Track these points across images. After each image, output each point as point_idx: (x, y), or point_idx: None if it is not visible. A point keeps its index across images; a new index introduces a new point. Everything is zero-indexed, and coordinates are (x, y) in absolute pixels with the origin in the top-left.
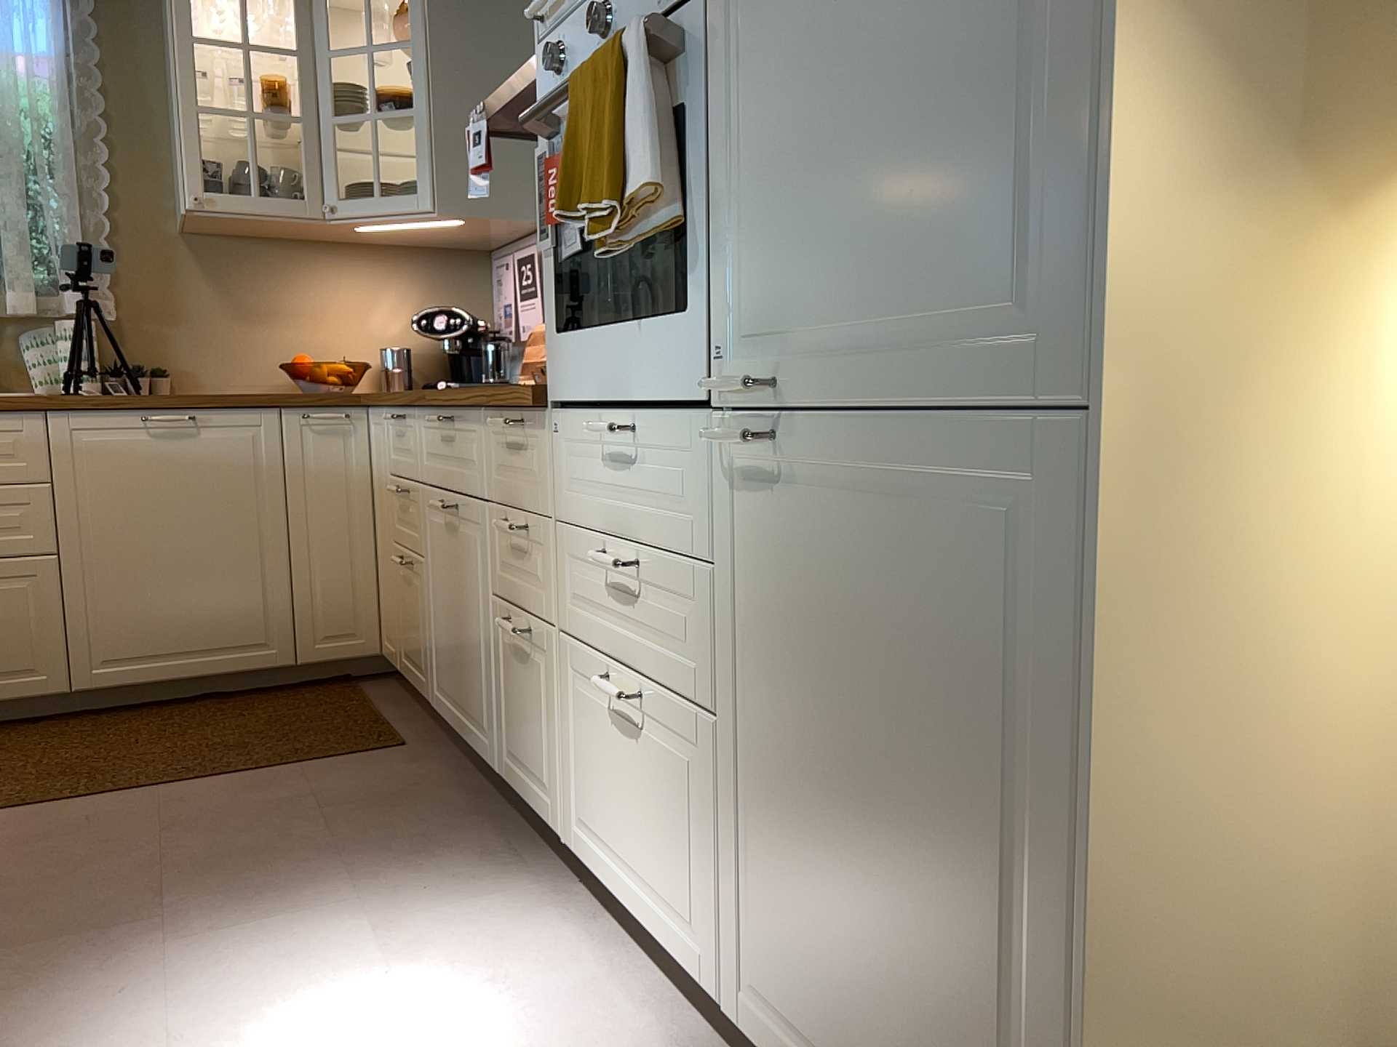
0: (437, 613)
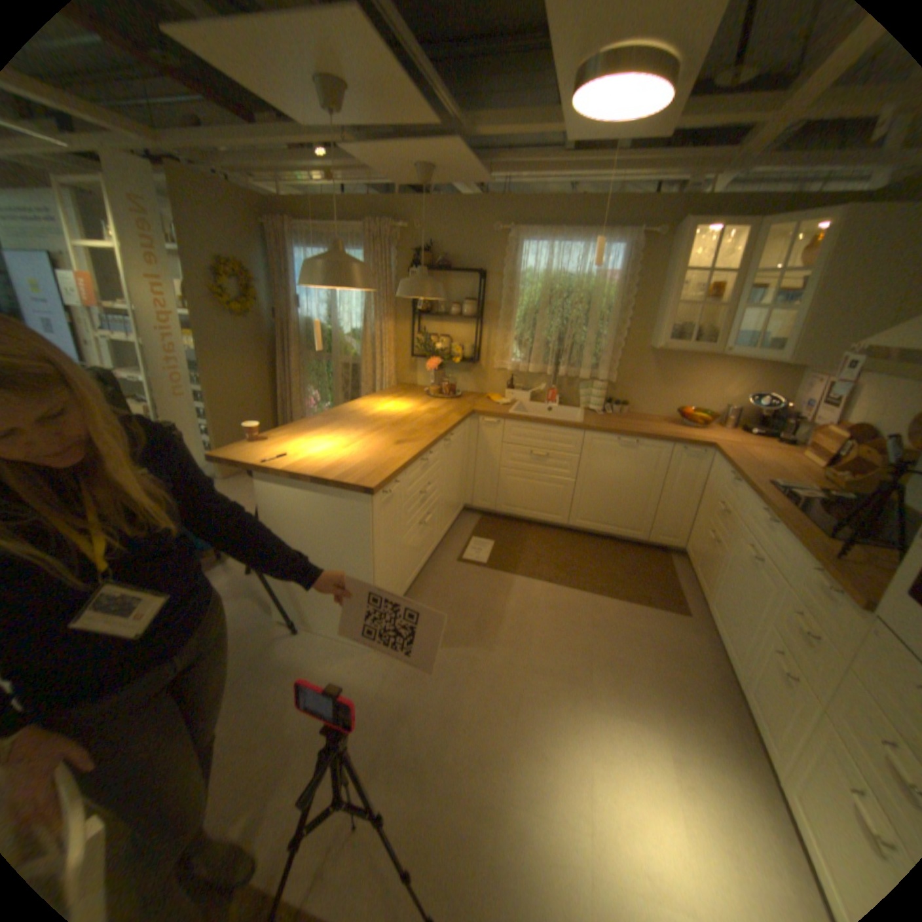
0: (728, 581)
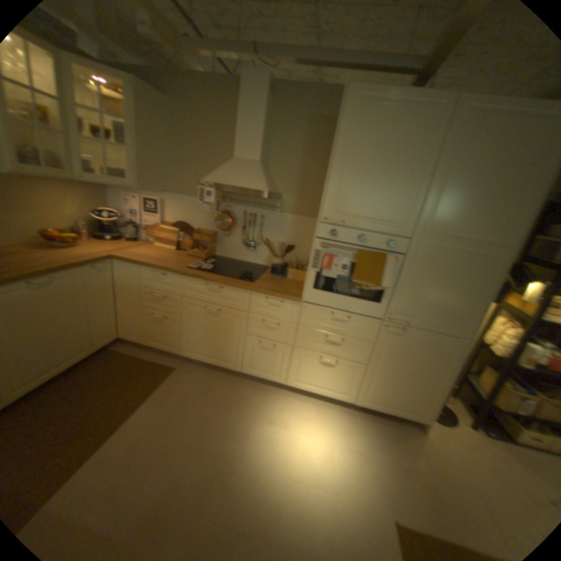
0: (191, 332)
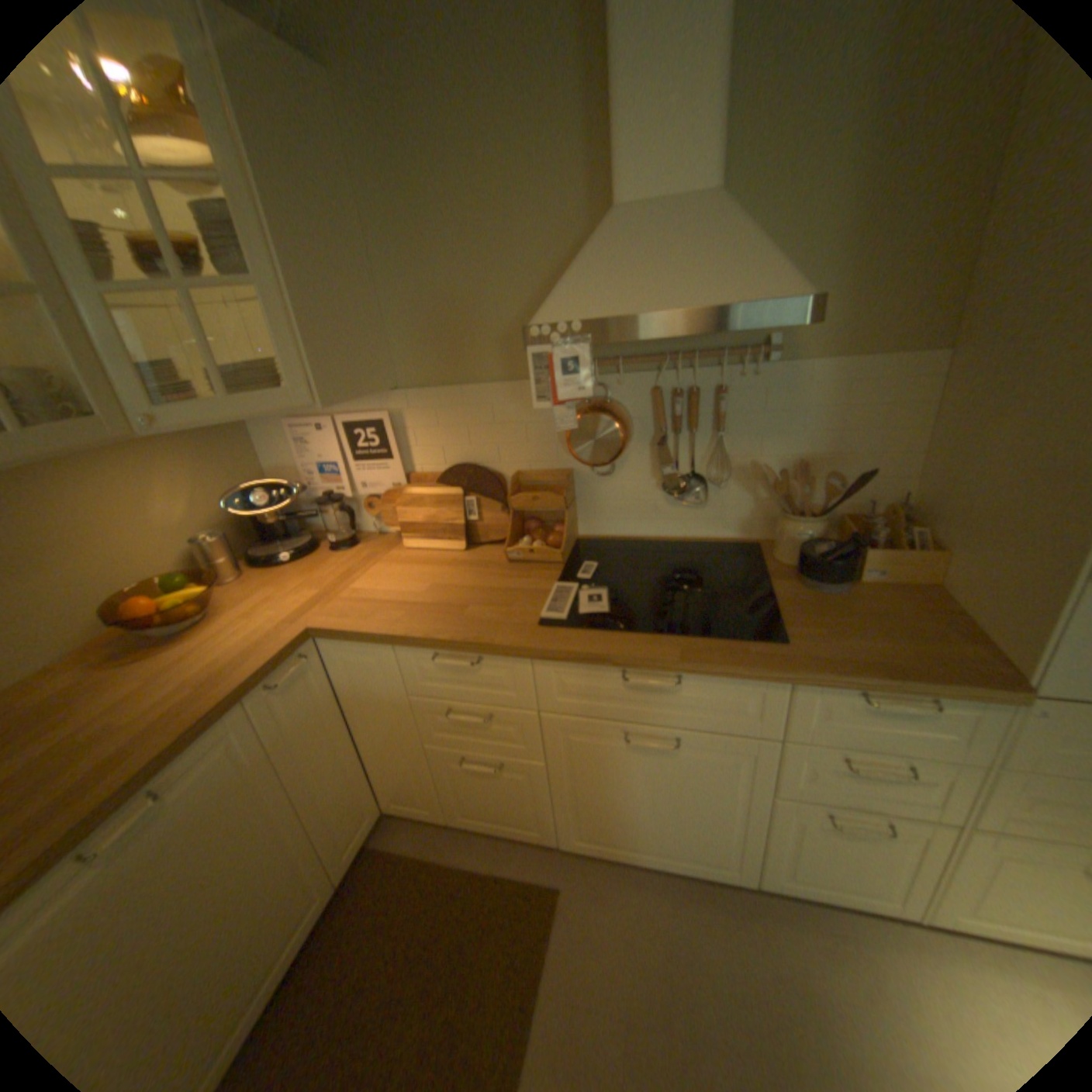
0: (590, 799)
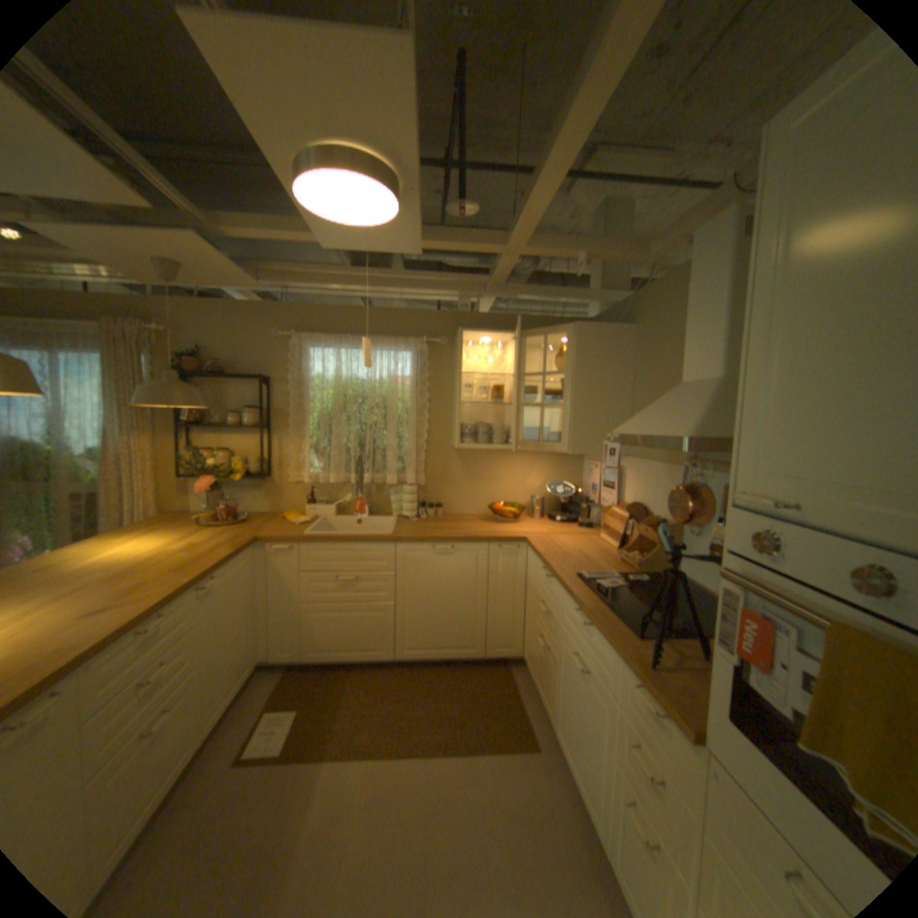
0: (565, 699)
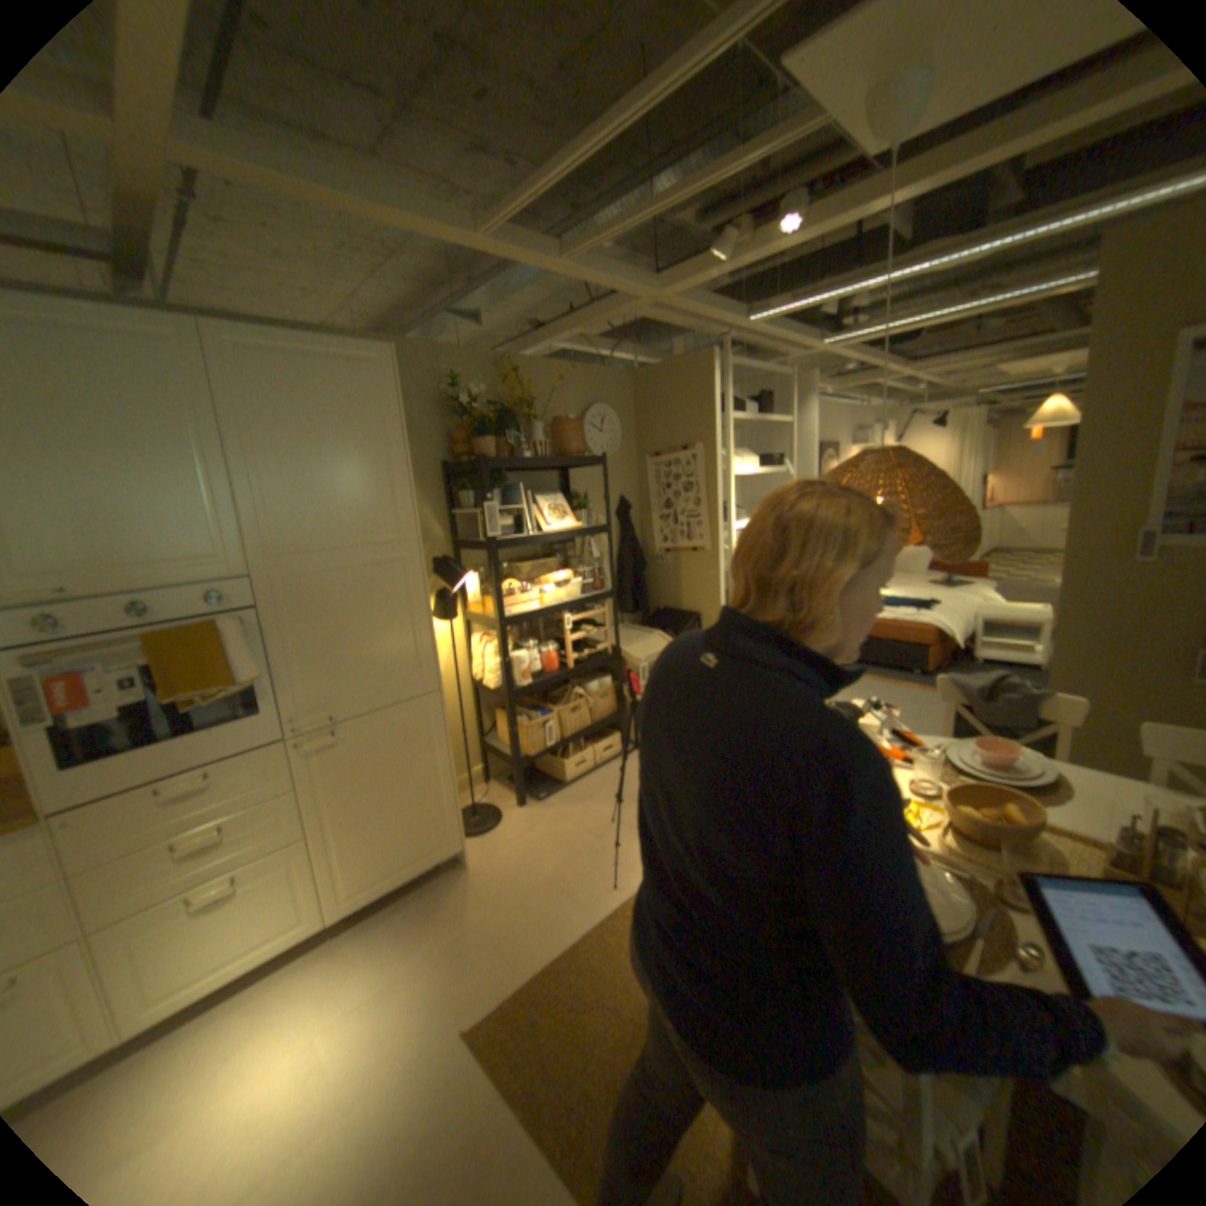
0: None
